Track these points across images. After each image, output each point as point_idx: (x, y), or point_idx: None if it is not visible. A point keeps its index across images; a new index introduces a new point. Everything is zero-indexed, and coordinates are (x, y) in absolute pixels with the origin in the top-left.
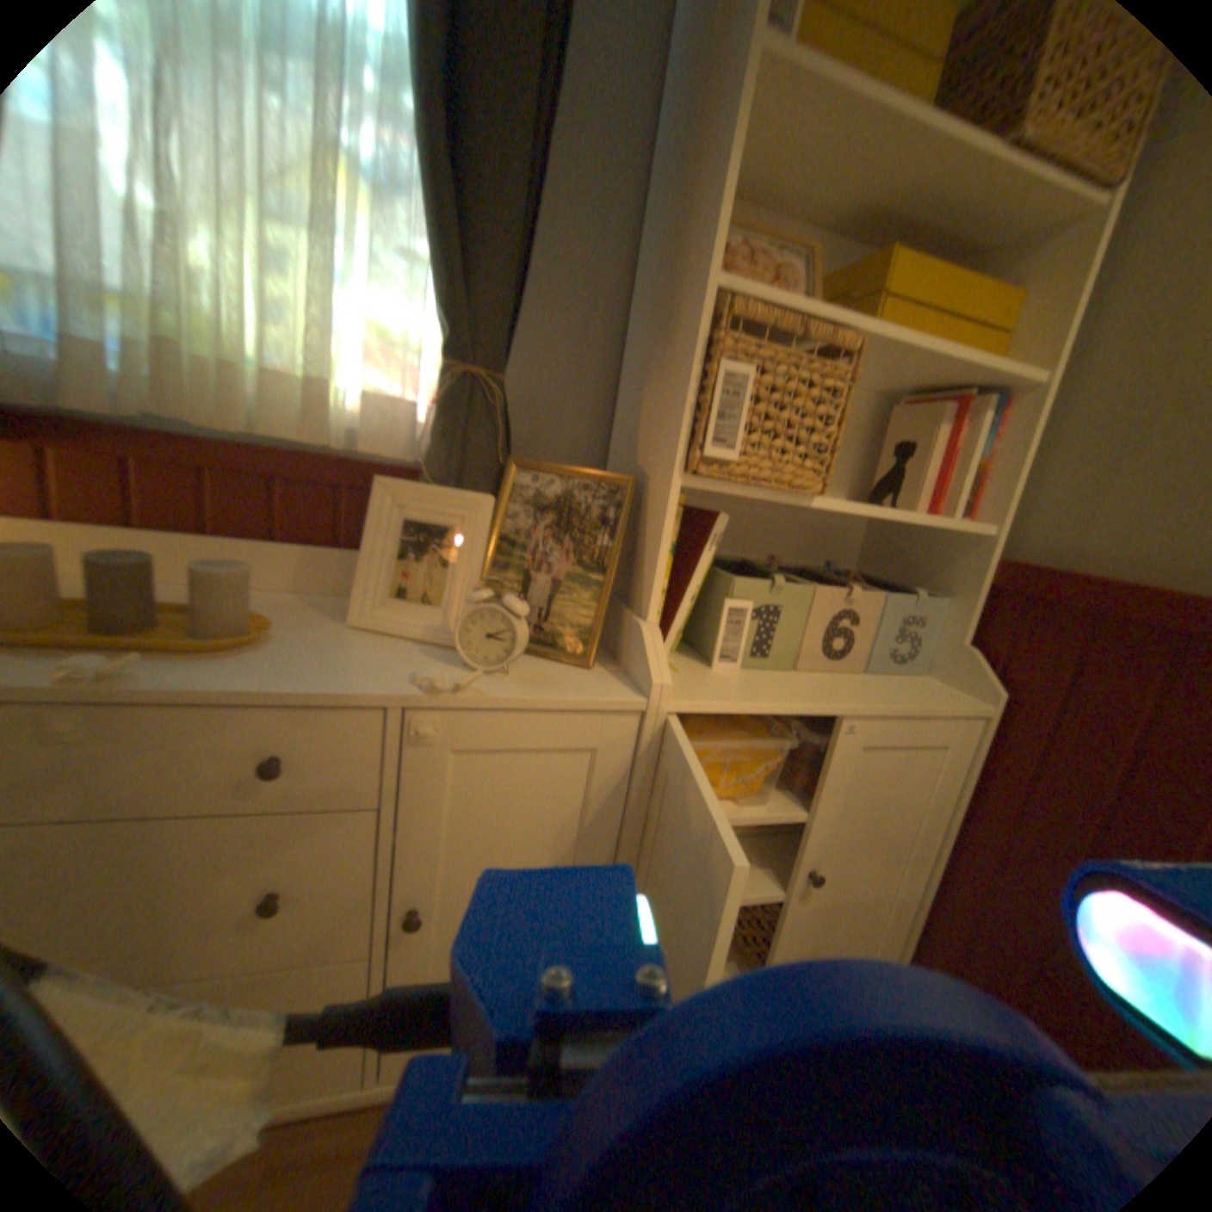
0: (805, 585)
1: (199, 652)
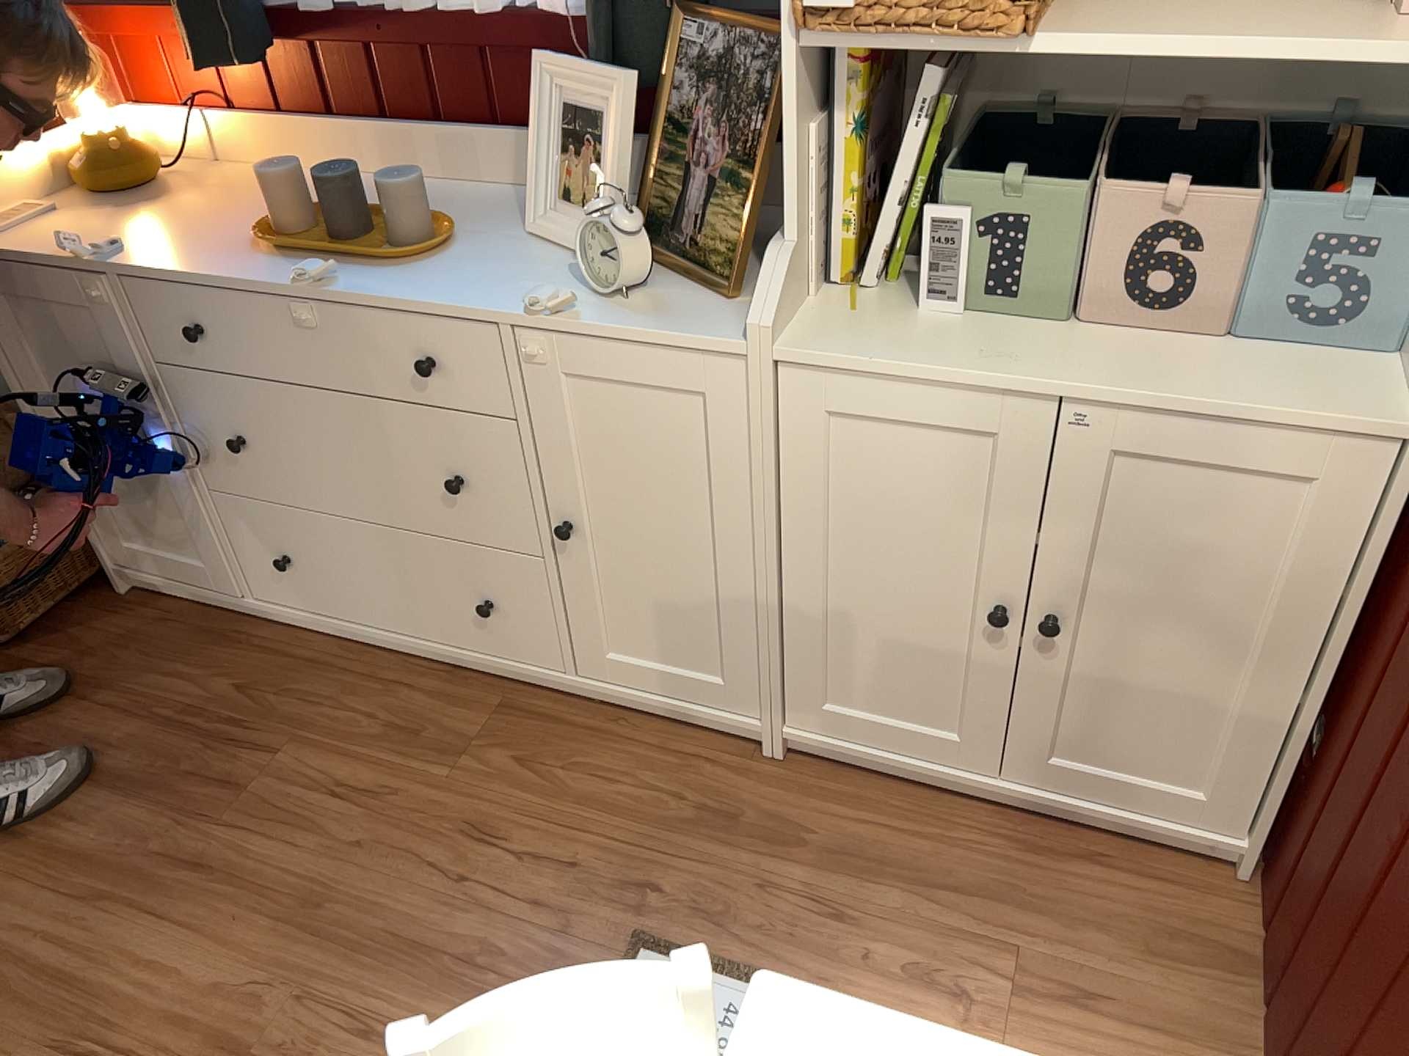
0: (1082, 186)
1: (396, 267)
